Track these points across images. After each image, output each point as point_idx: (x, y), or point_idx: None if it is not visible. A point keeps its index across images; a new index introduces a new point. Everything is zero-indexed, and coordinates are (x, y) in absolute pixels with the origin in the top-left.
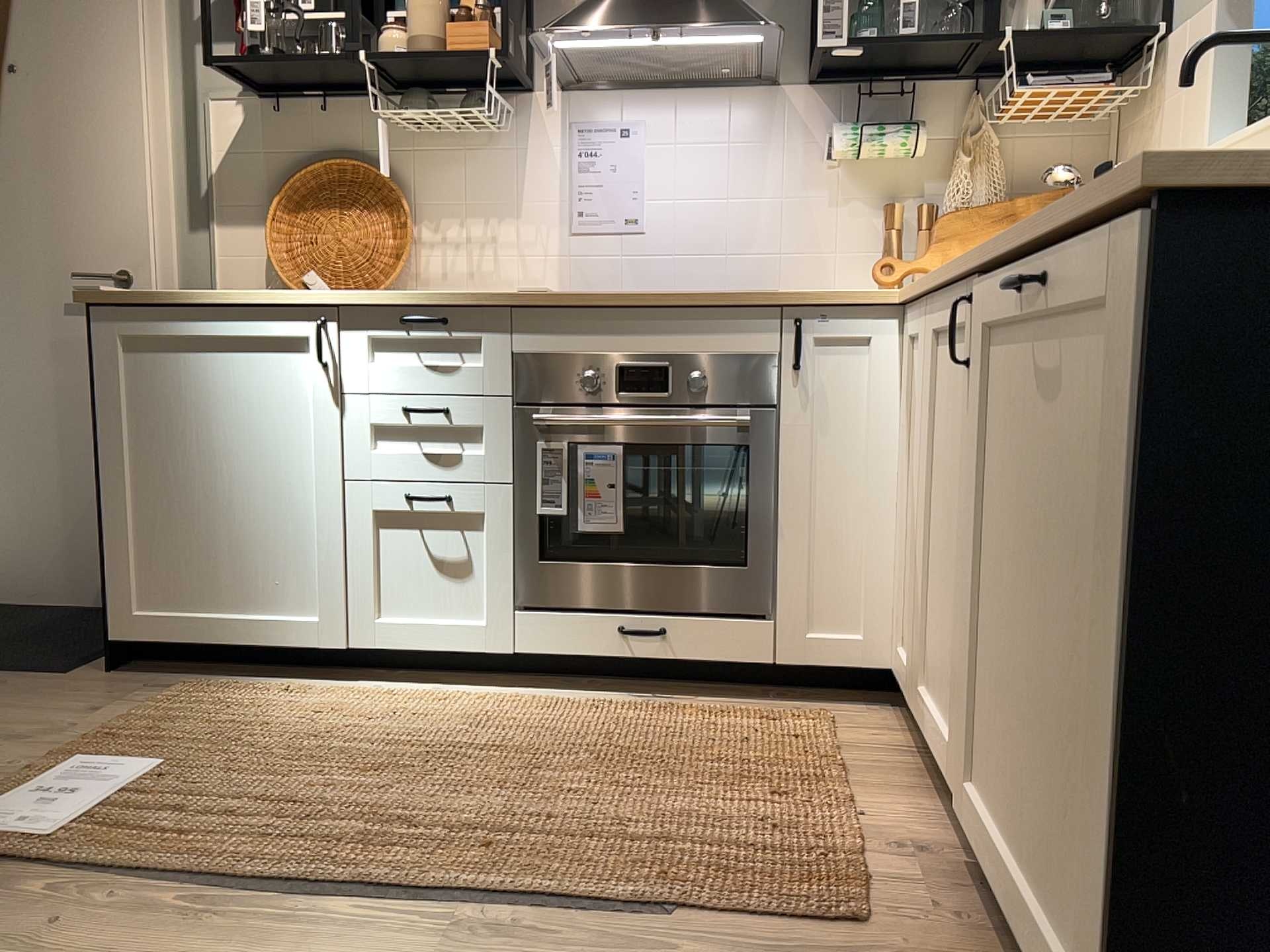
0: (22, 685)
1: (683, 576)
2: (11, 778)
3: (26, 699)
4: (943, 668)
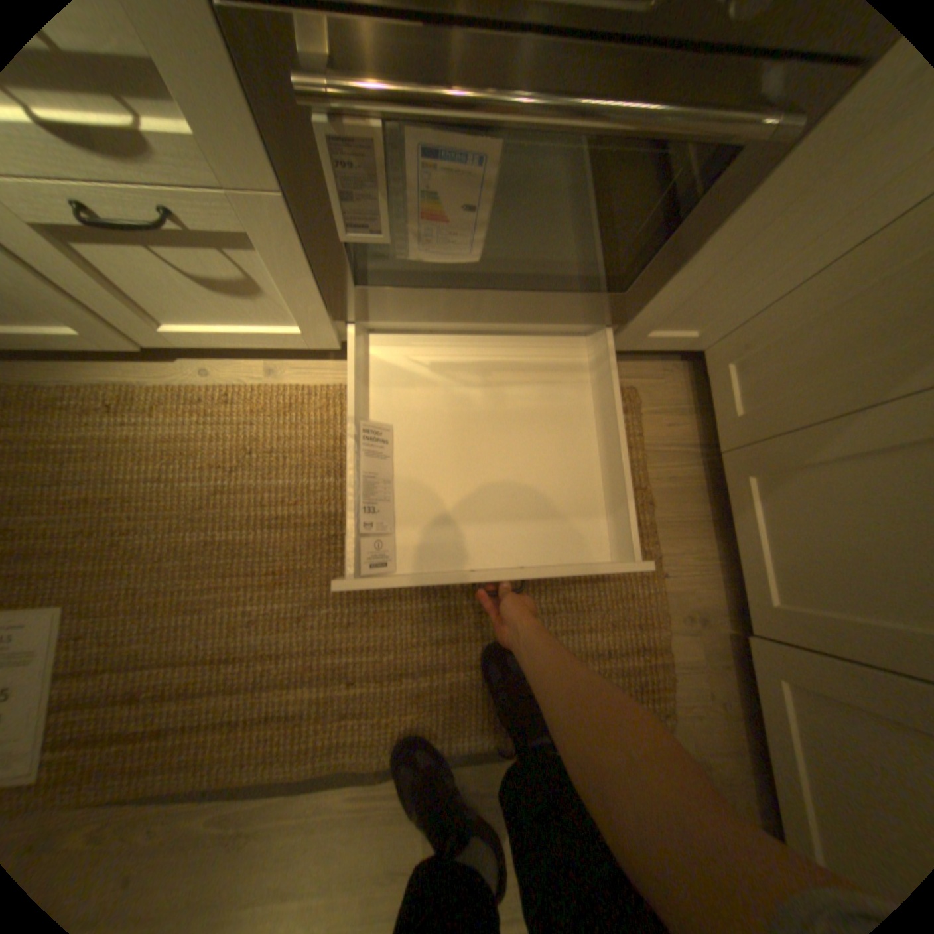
0: None
1: (542, 295)
2: None
3: None
4: (797, 521)
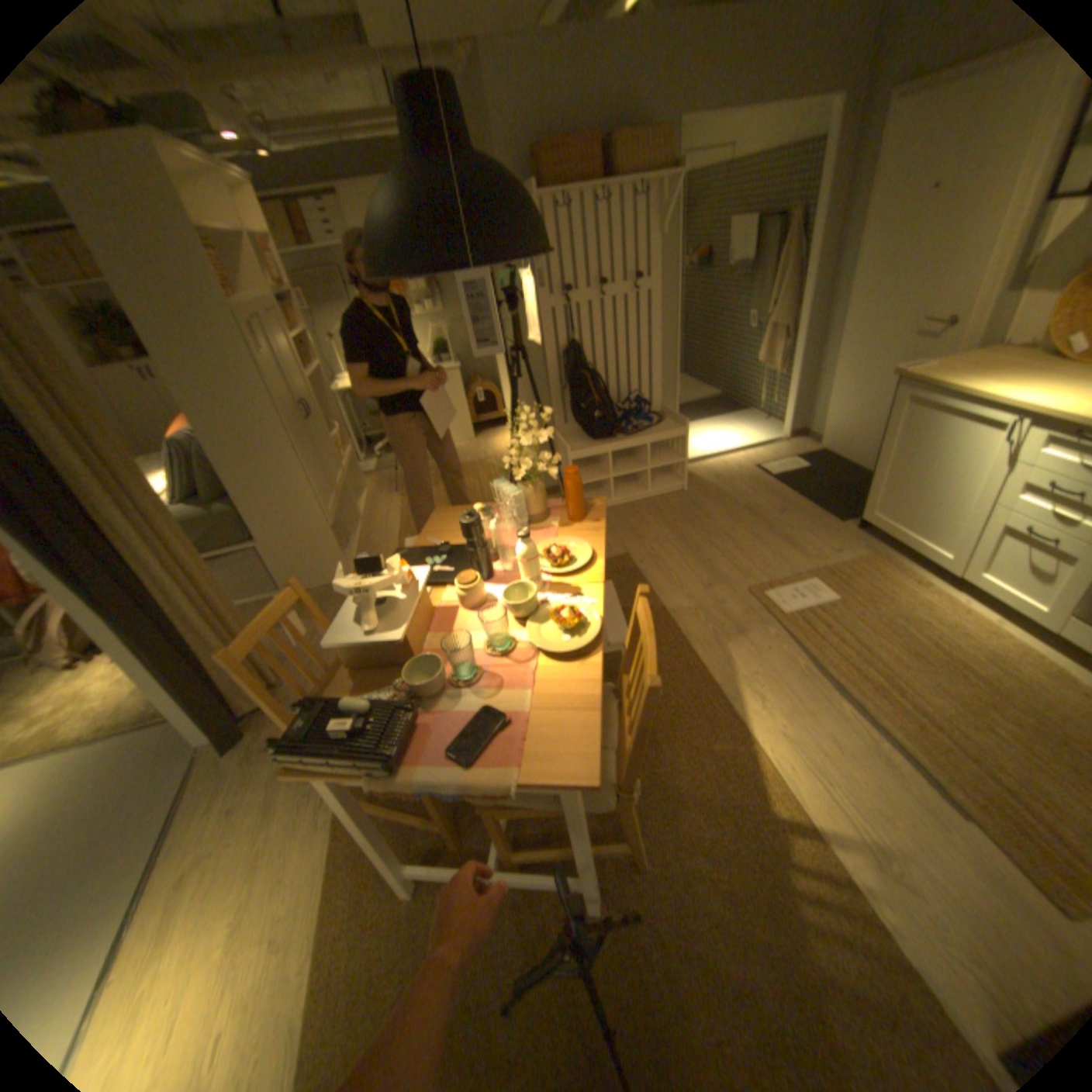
0: (825, 522)
1: None
2: (794, 573)
3: (821, 531)
4: None
